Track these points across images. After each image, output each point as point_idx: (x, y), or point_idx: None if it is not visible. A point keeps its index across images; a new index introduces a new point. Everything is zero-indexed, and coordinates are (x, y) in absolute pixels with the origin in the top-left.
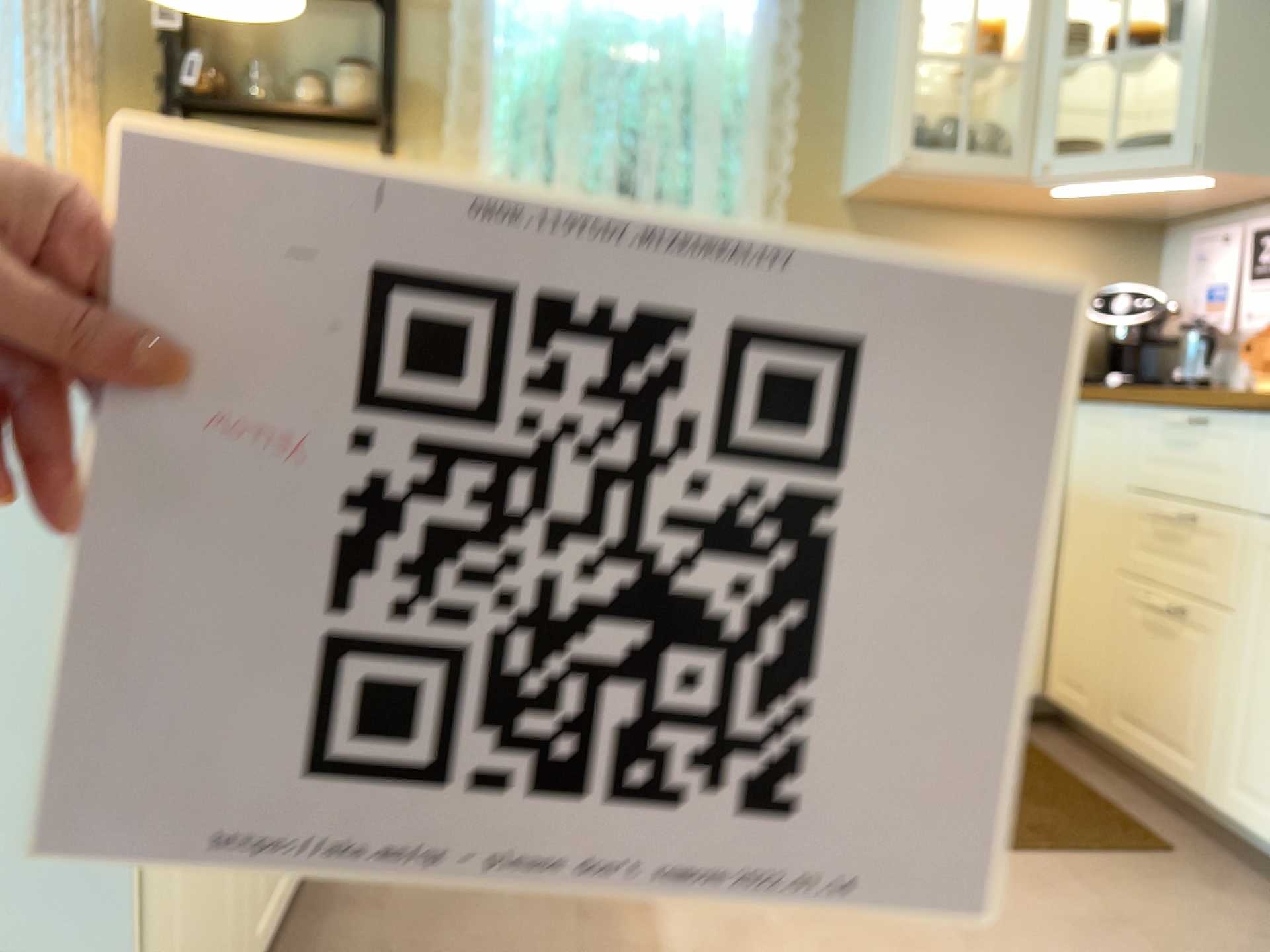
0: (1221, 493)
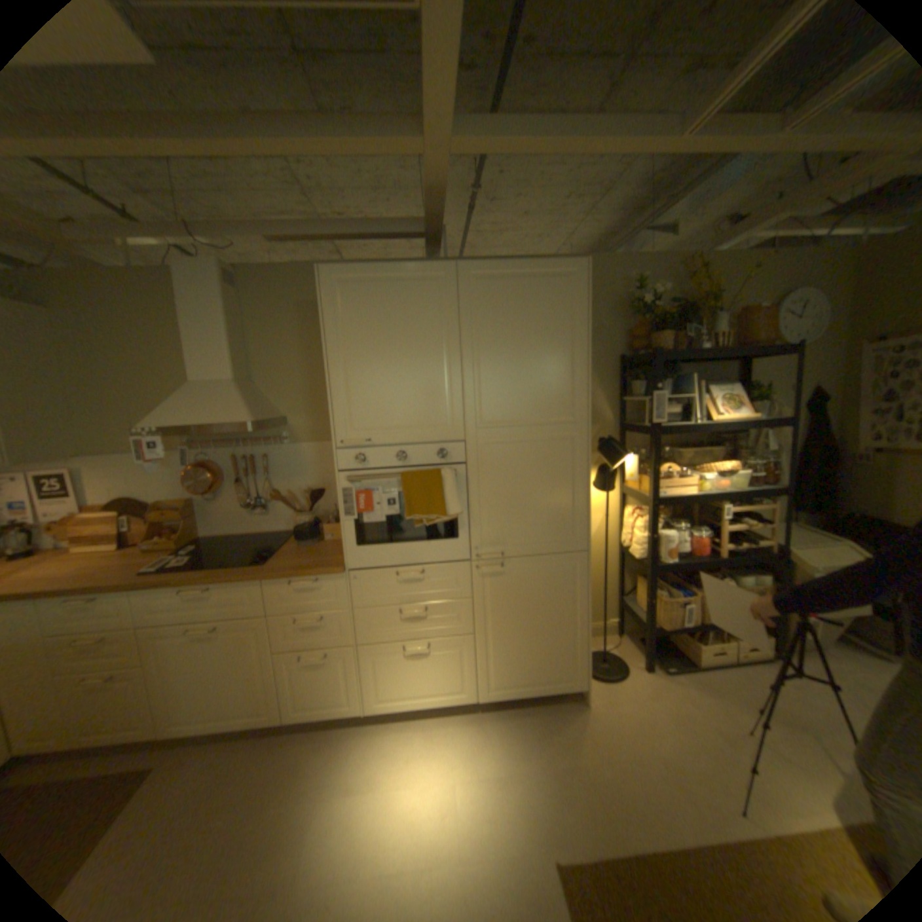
0: (113, 626)
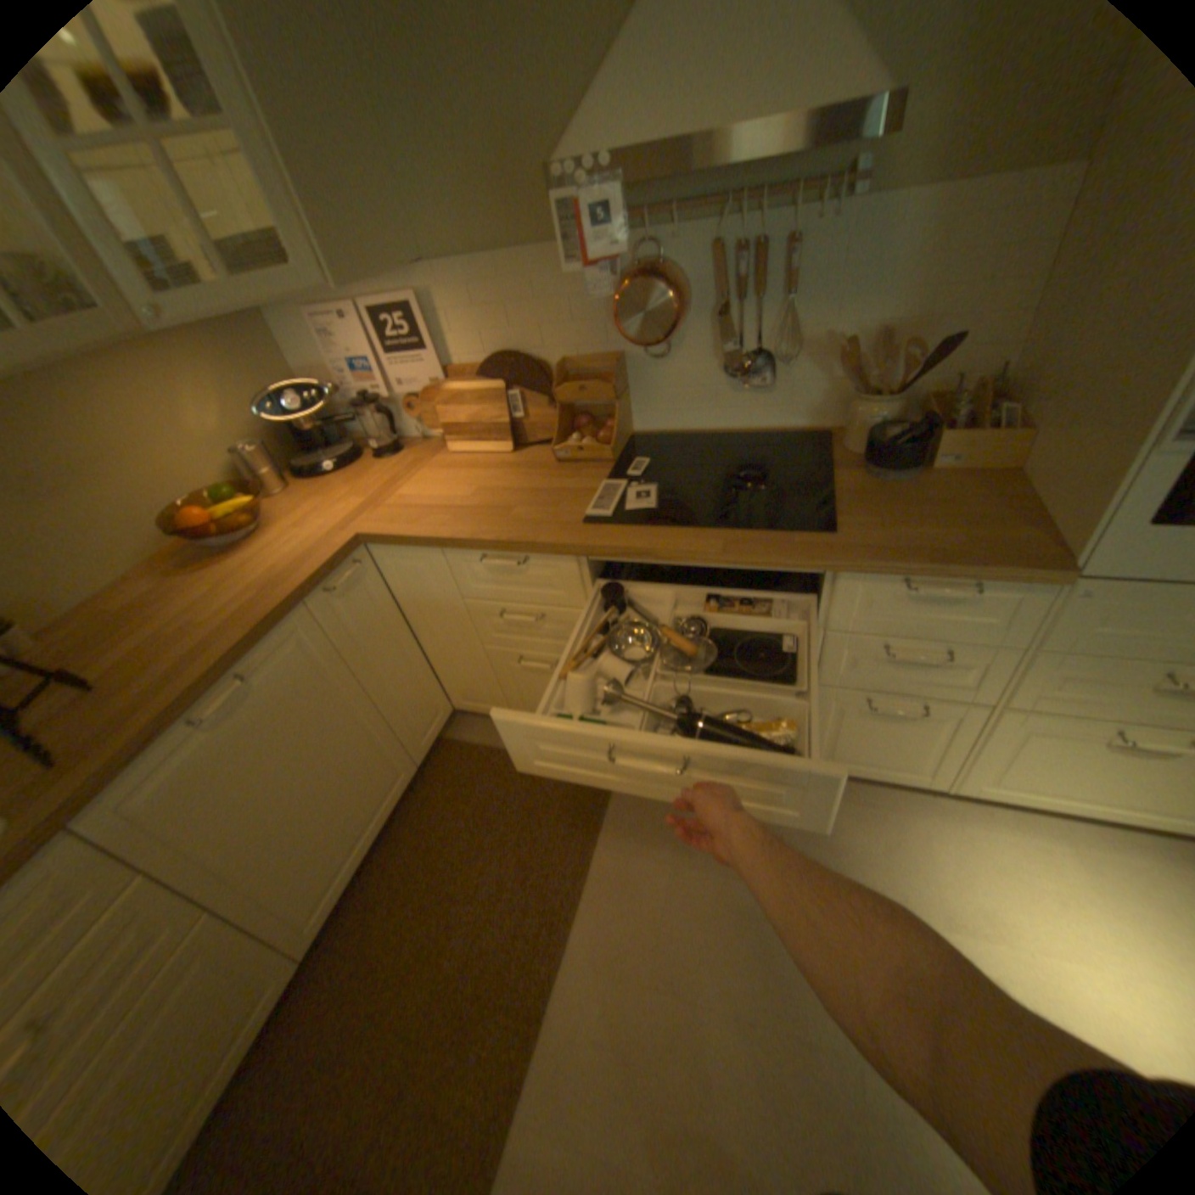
0: (555, 597)
